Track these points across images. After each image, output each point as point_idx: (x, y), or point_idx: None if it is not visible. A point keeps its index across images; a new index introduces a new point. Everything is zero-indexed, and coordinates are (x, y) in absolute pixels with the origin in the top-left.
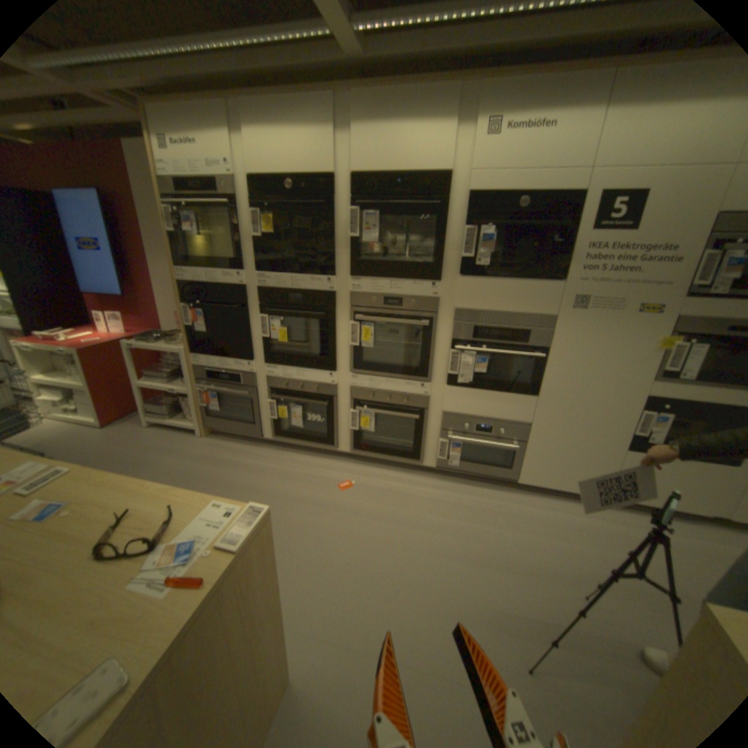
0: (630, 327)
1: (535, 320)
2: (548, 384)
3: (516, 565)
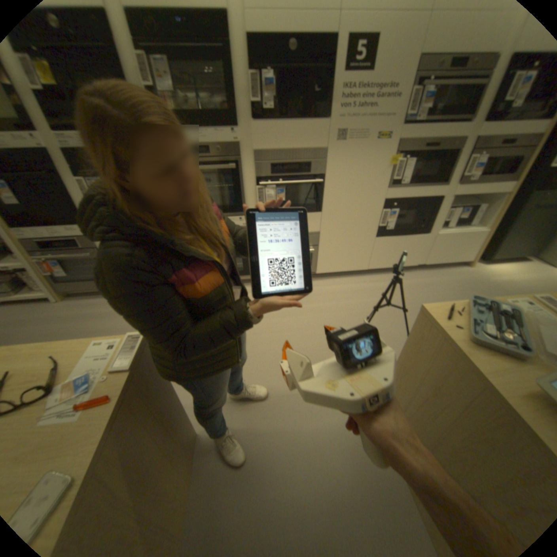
0: (371, 151)
1: (312, 154)
2: (326, 201)
3: (321, 321)
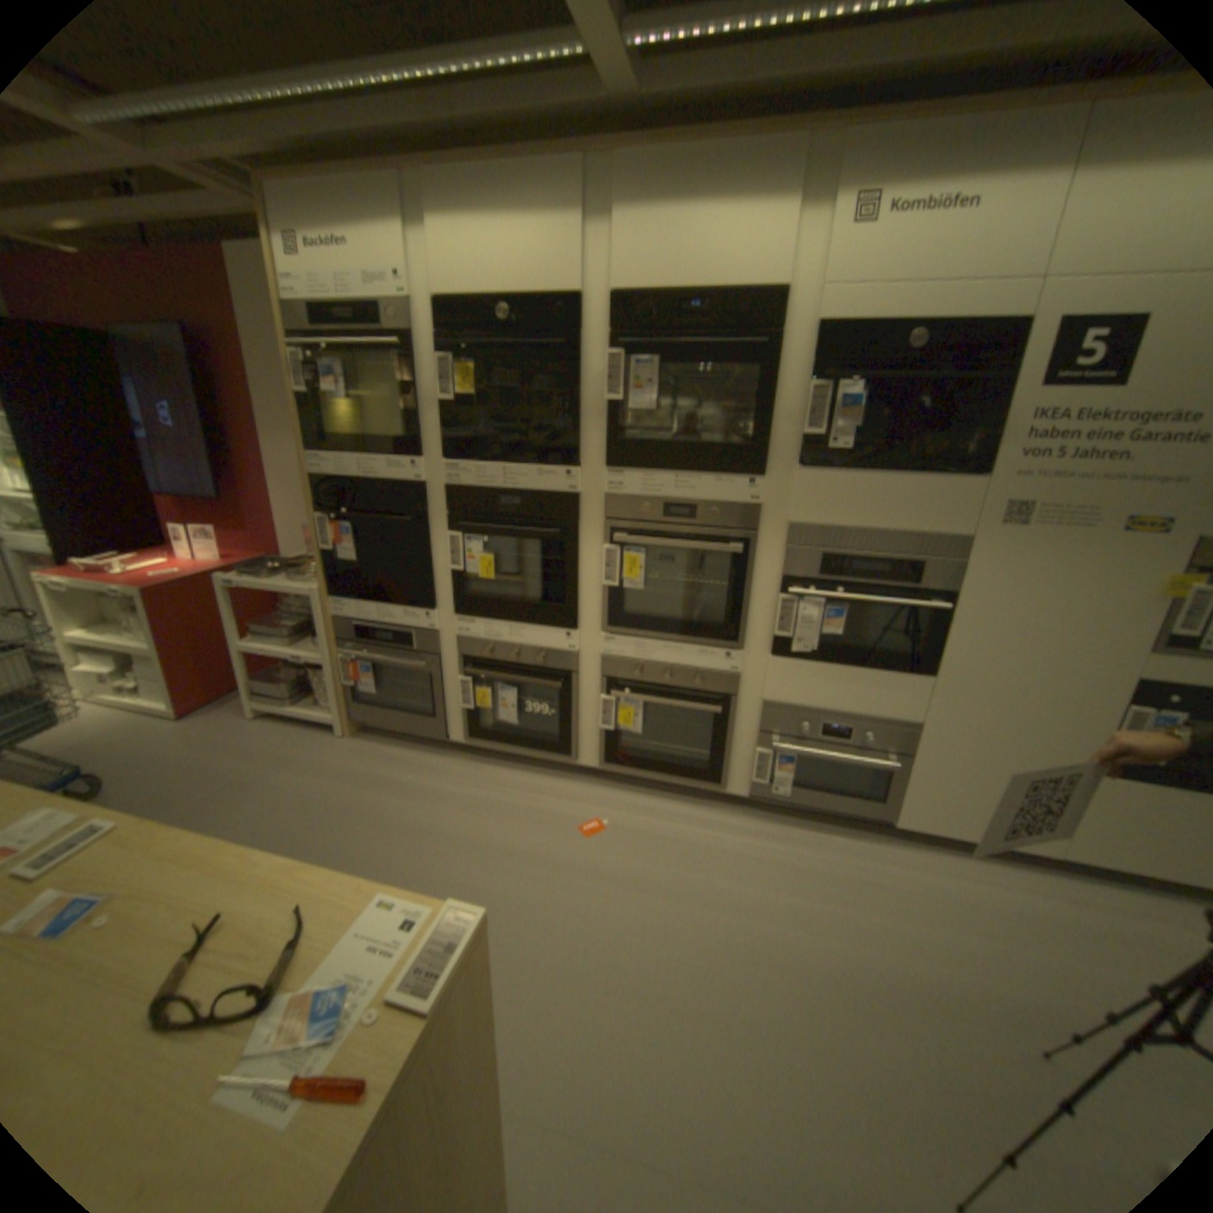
0: (1108, 557)
1: (933, 544)
2: (956, 655)
3: (907, 985)
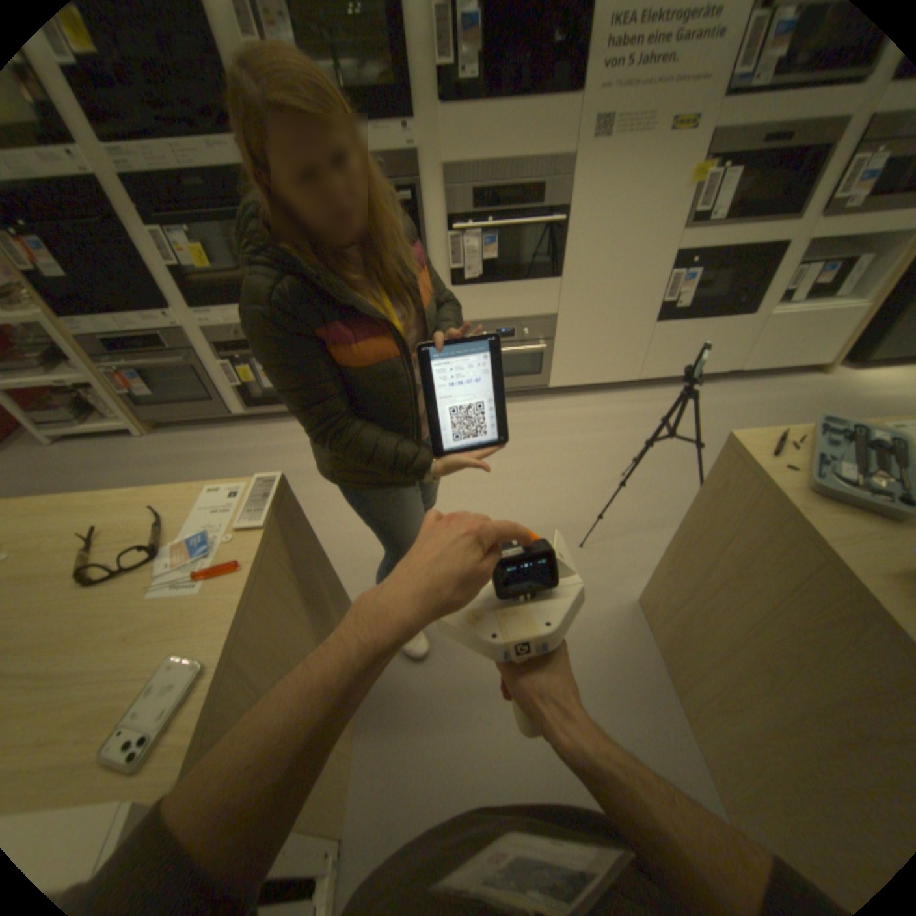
0: (658, 157)
1: (547, 167)
2: (570, 258)
3: (555, 467)
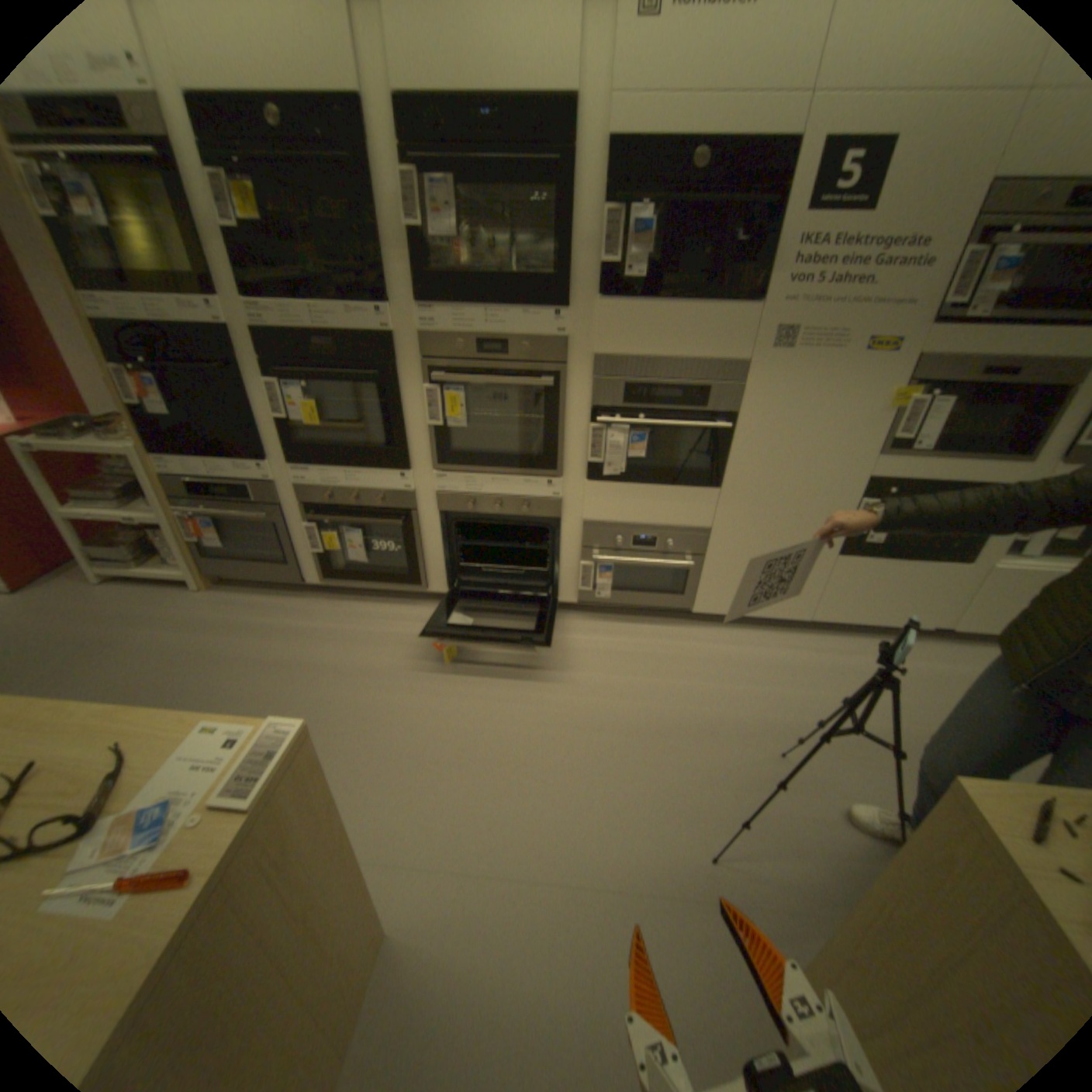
0: (851, 374)
1: (716, 370)
2: (735, 468)
3: (691, 725)
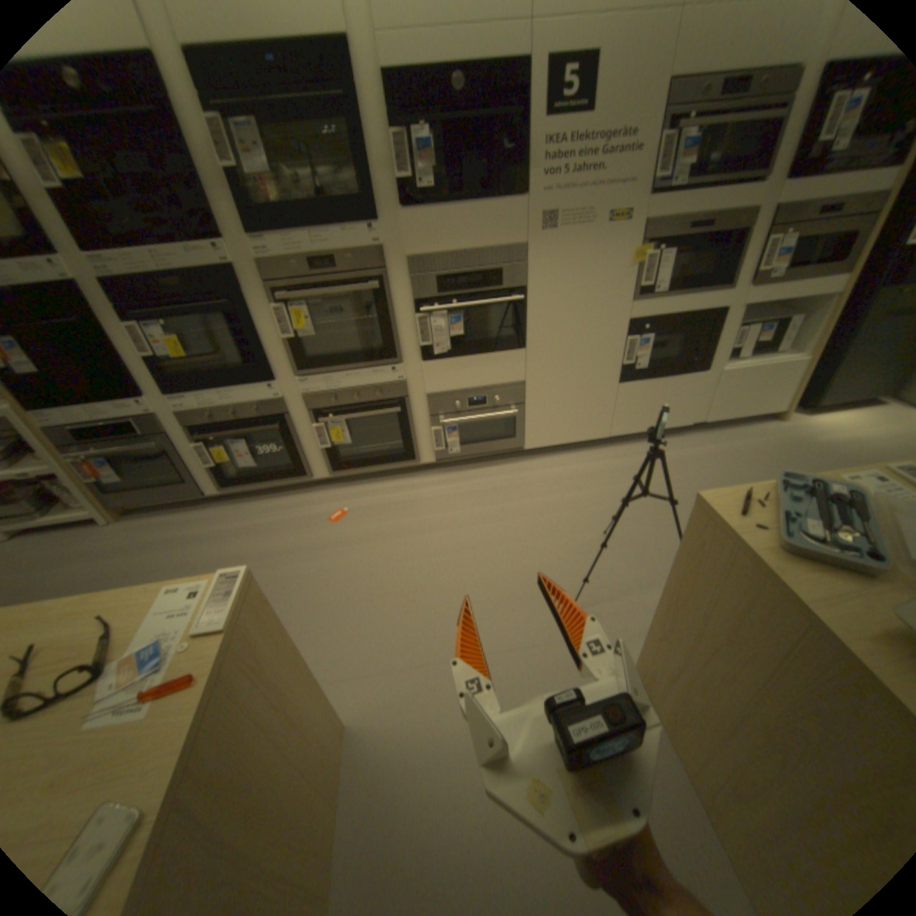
0: (601, 243)
1: (503, 255)
2: (532, 331)
3: (537, 529)
